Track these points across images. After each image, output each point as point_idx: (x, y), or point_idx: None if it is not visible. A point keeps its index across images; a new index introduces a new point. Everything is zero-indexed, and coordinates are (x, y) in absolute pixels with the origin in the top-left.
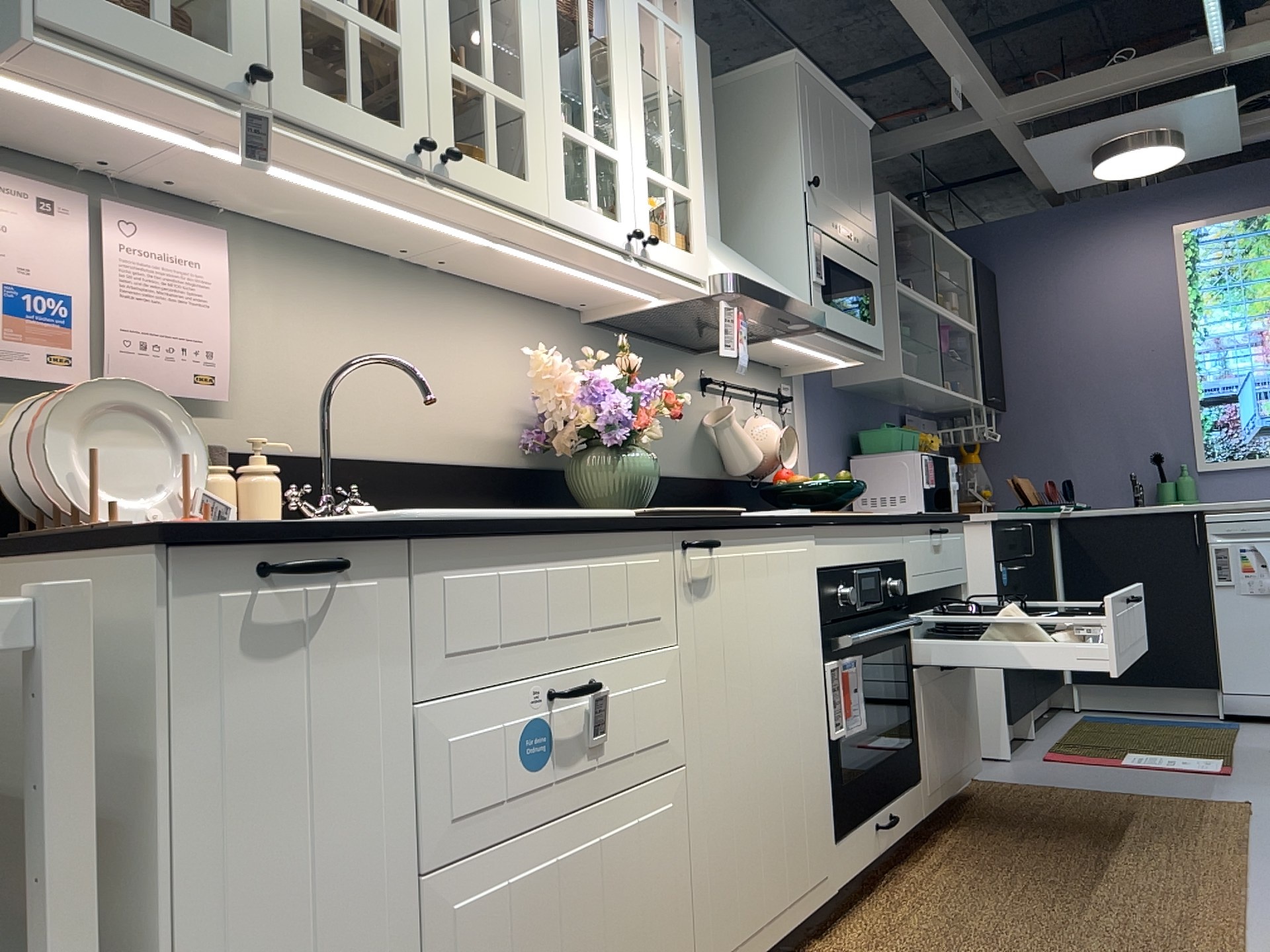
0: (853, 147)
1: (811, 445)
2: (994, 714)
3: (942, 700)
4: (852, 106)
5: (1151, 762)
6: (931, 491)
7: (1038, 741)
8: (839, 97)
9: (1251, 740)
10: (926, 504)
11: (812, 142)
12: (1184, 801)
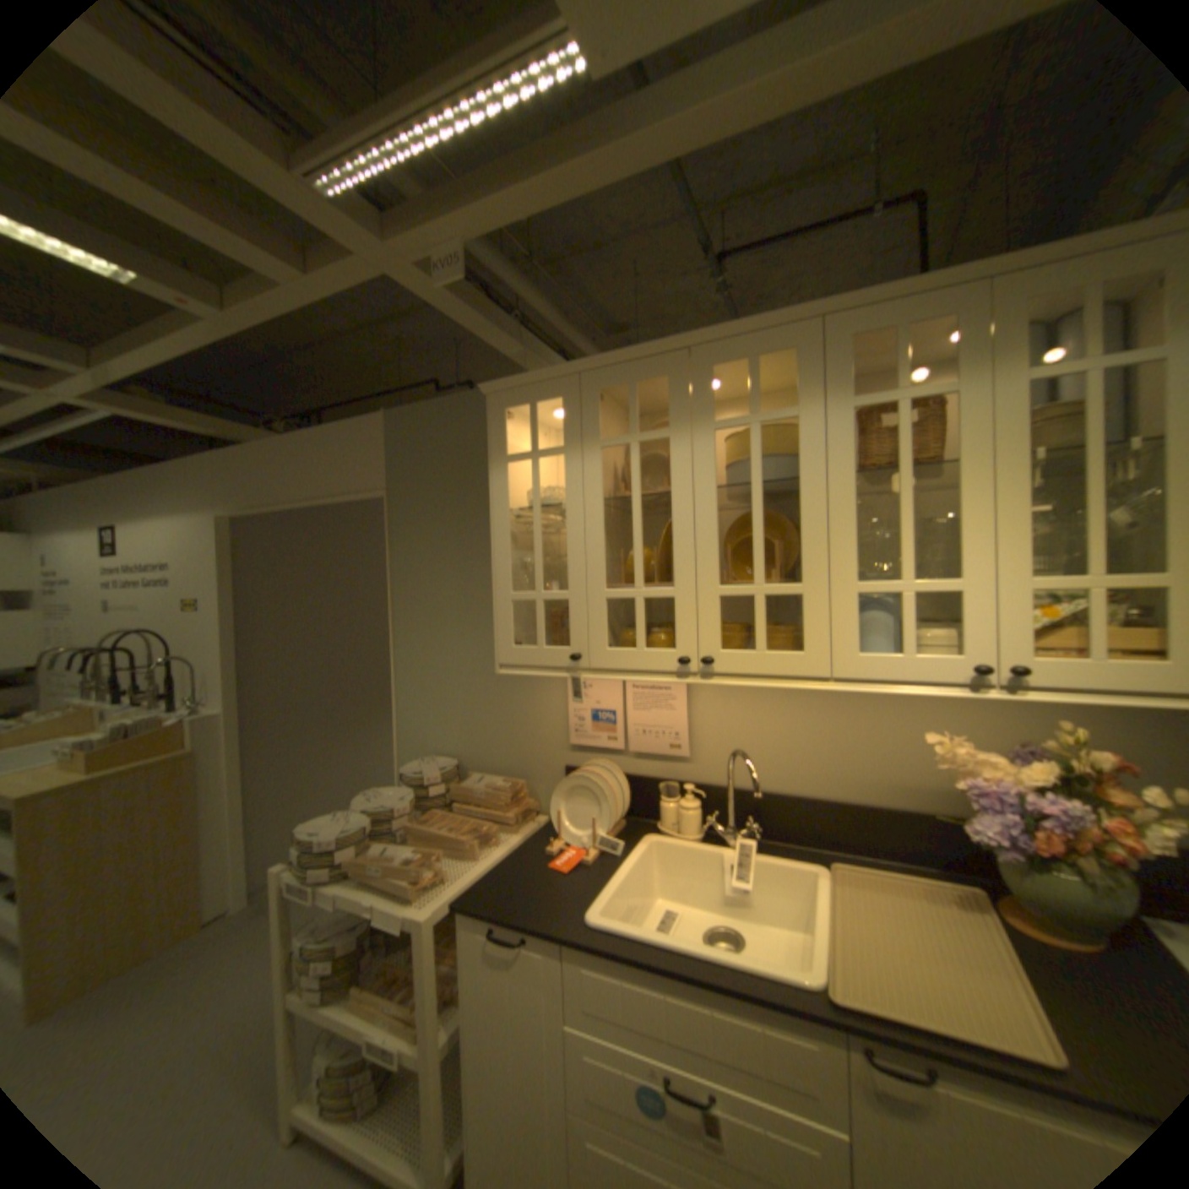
0: None
1: None
2: None
3: None
4: None
5: None
6: None
7: None
8: None
9: None
10: None
11: None
12: None
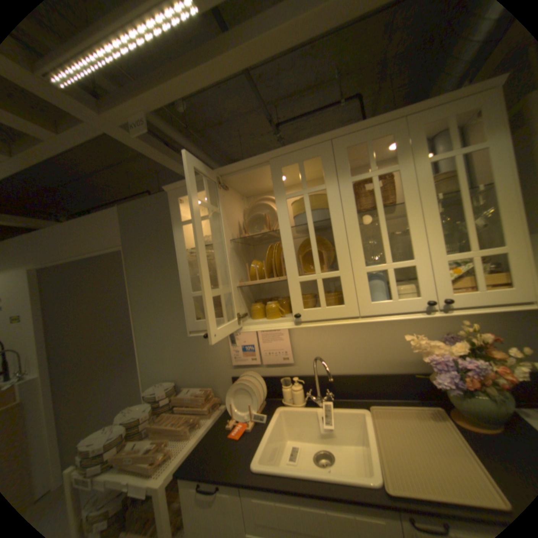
0: None
1: None
2: None
3: None
4: None
5: None
6: None
7: None
8: None
9: None
10: None
11: None
12: None
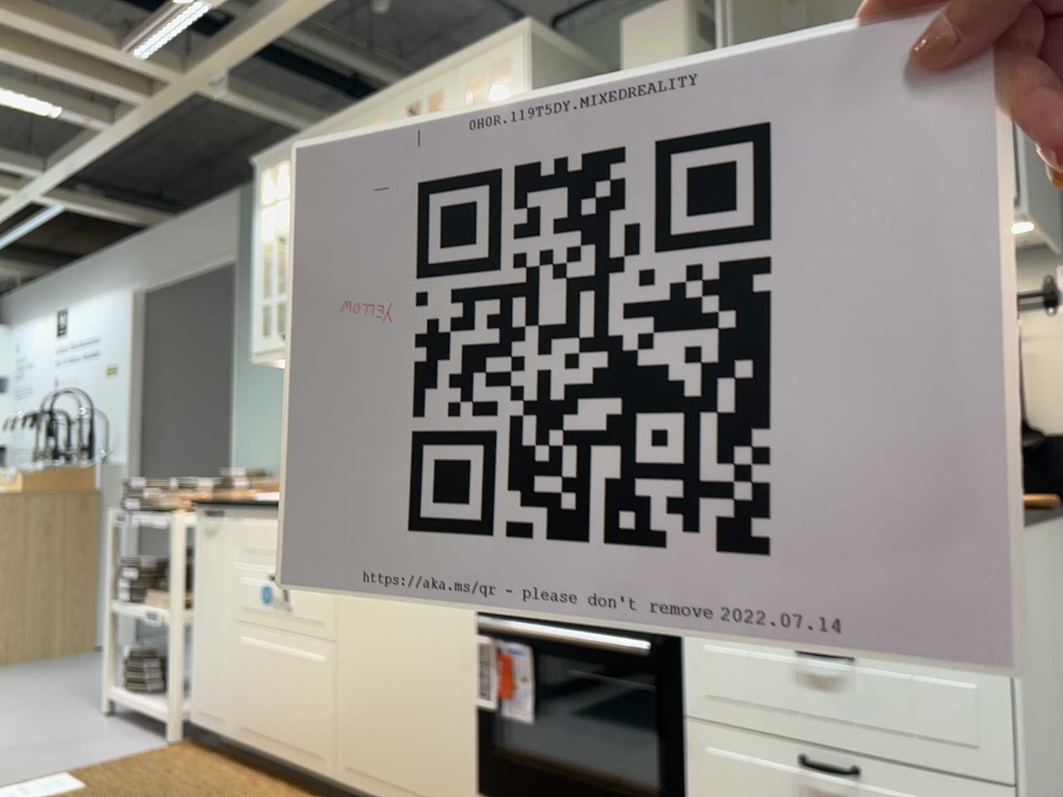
0: None
1: None
2: None
3: None
4: None
5: None
6: None
7: None
8: None
9: None
10: None
11: (740, 15)
12: None
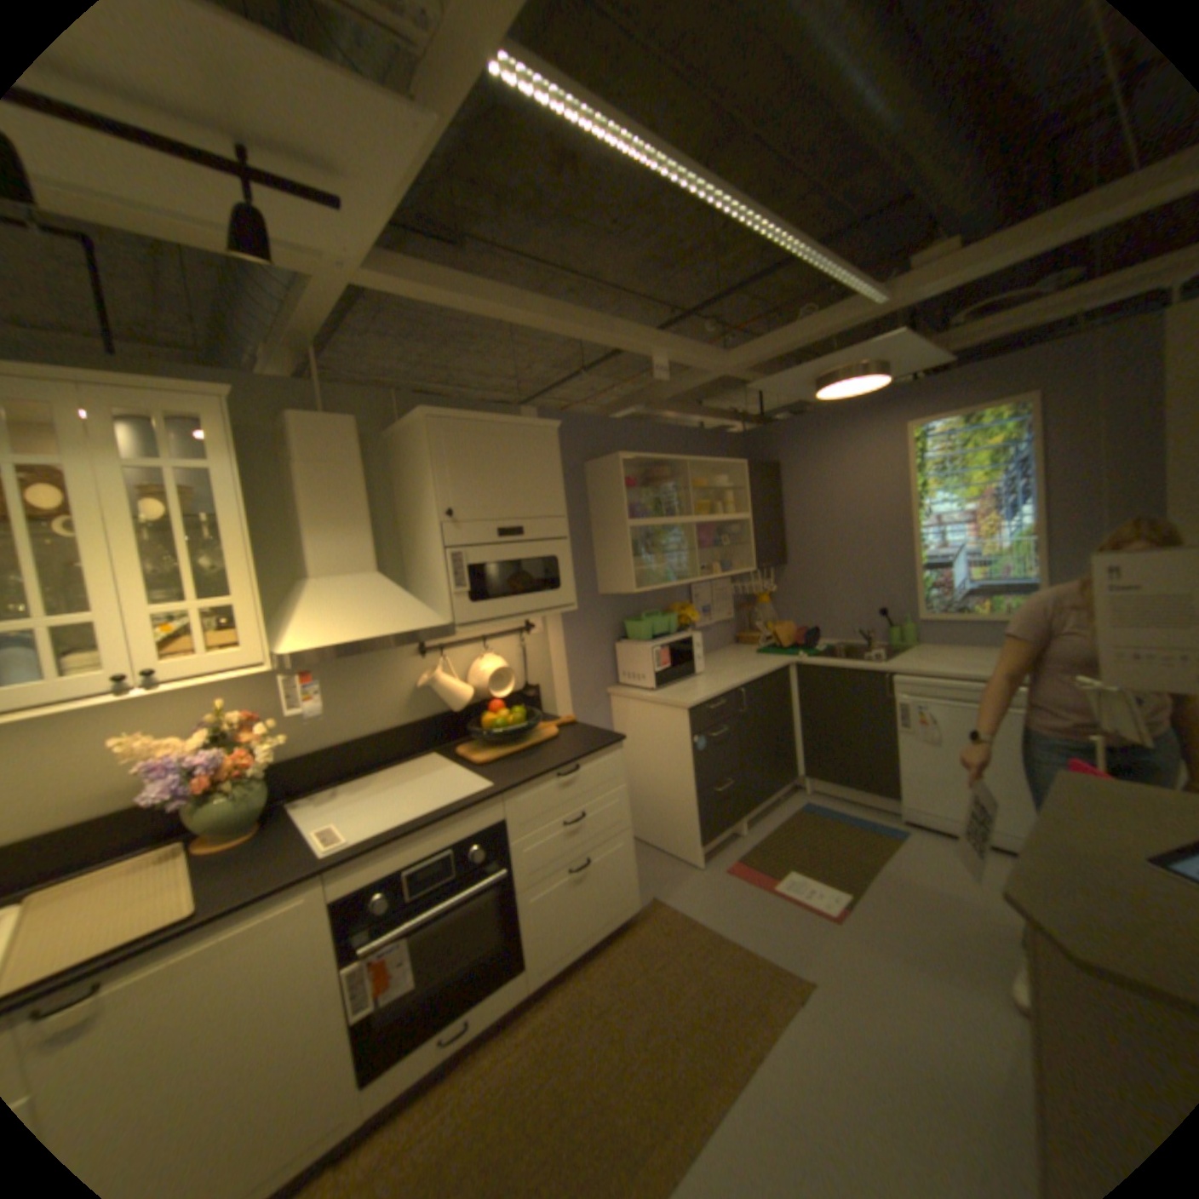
0: (525, 454)
1: (566, 647)
2: (693, 838)
3: (566, 897)
4: (522, 420)
5: (796, 894)
6: (661, 672)
7: (744, 843)
8: (500, 419)
9: (900, 867)
10: (658, 682)
11: (451, 476)
12: (767, 972)
